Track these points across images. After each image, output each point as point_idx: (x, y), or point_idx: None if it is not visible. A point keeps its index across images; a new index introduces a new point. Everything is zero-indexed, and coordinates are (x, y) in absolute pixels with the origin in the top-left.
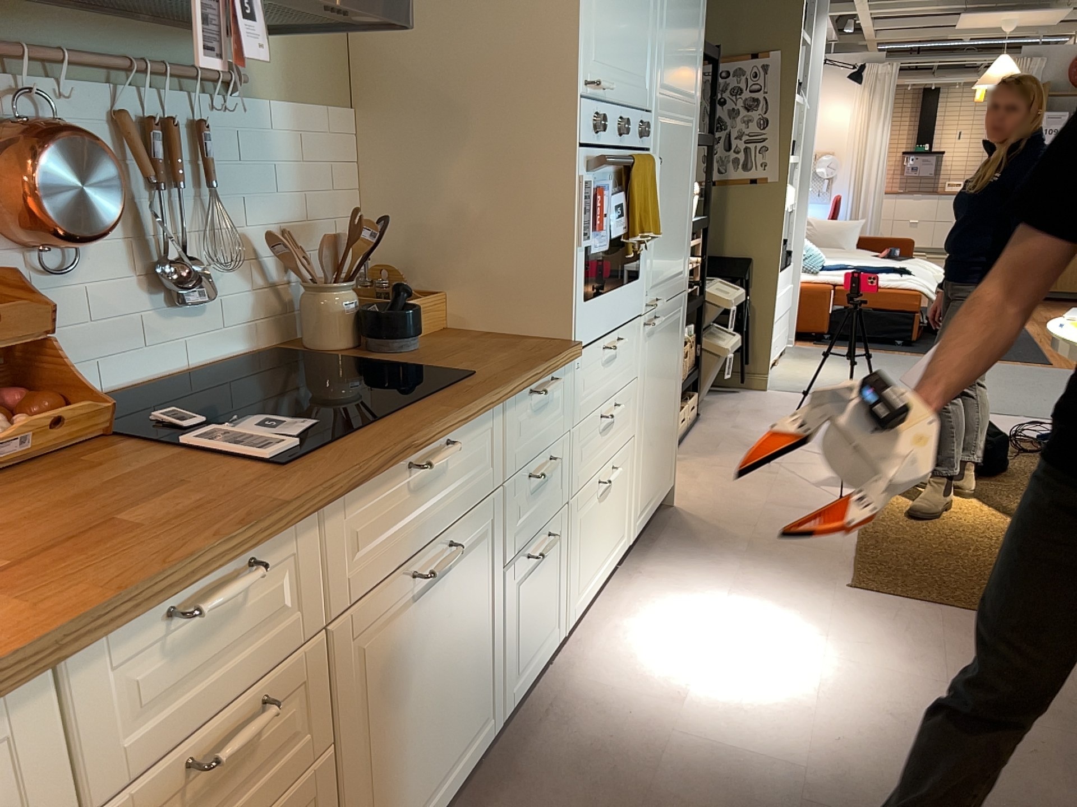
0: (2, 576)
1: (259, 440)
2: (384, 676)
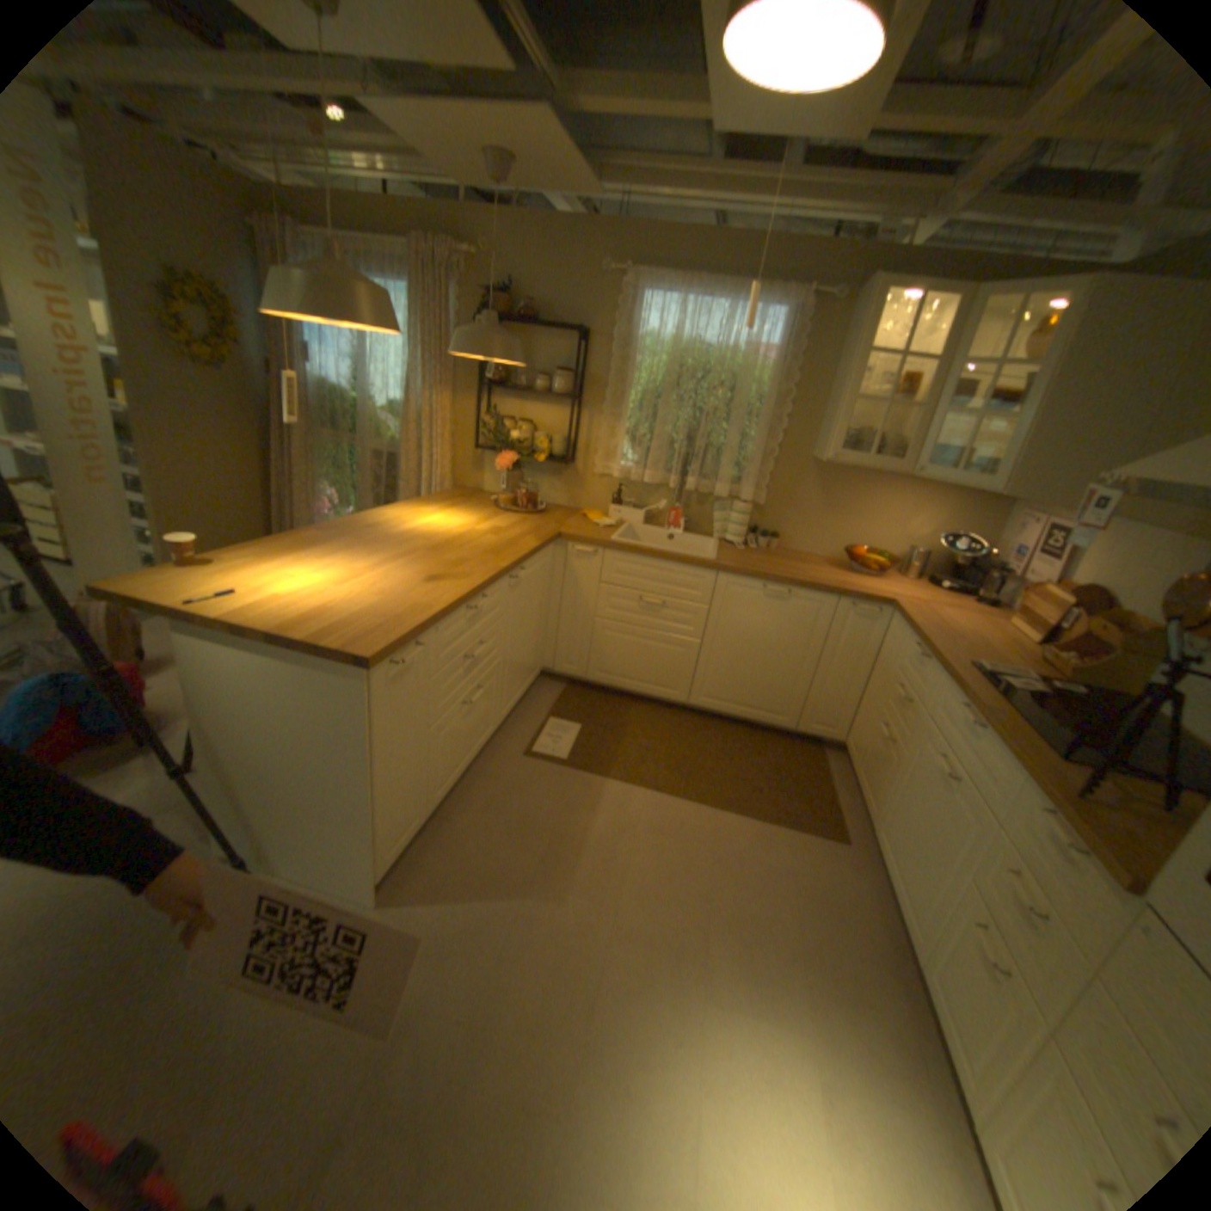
0: (949, 629)
1: (1007, 675)
2: (922, 774)
